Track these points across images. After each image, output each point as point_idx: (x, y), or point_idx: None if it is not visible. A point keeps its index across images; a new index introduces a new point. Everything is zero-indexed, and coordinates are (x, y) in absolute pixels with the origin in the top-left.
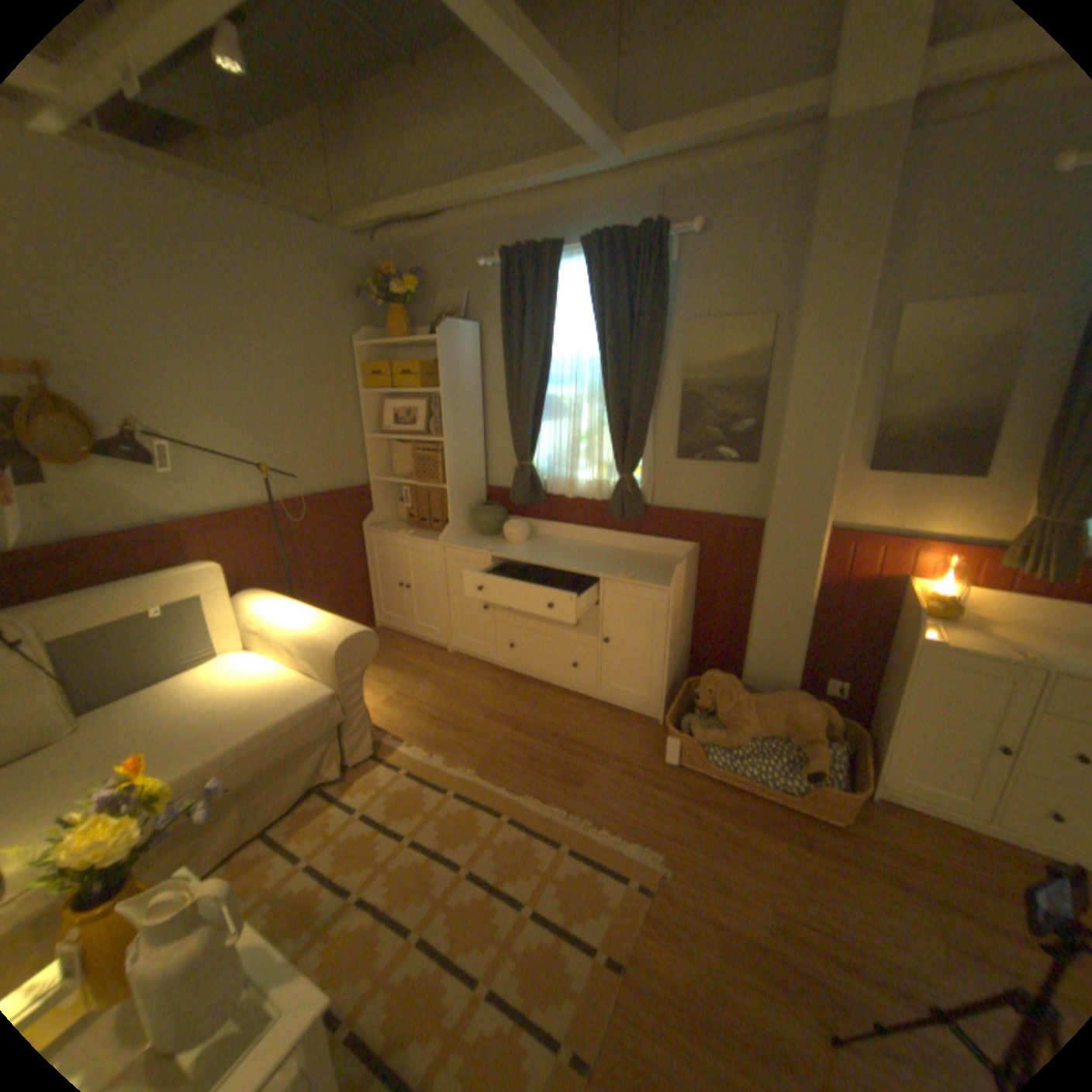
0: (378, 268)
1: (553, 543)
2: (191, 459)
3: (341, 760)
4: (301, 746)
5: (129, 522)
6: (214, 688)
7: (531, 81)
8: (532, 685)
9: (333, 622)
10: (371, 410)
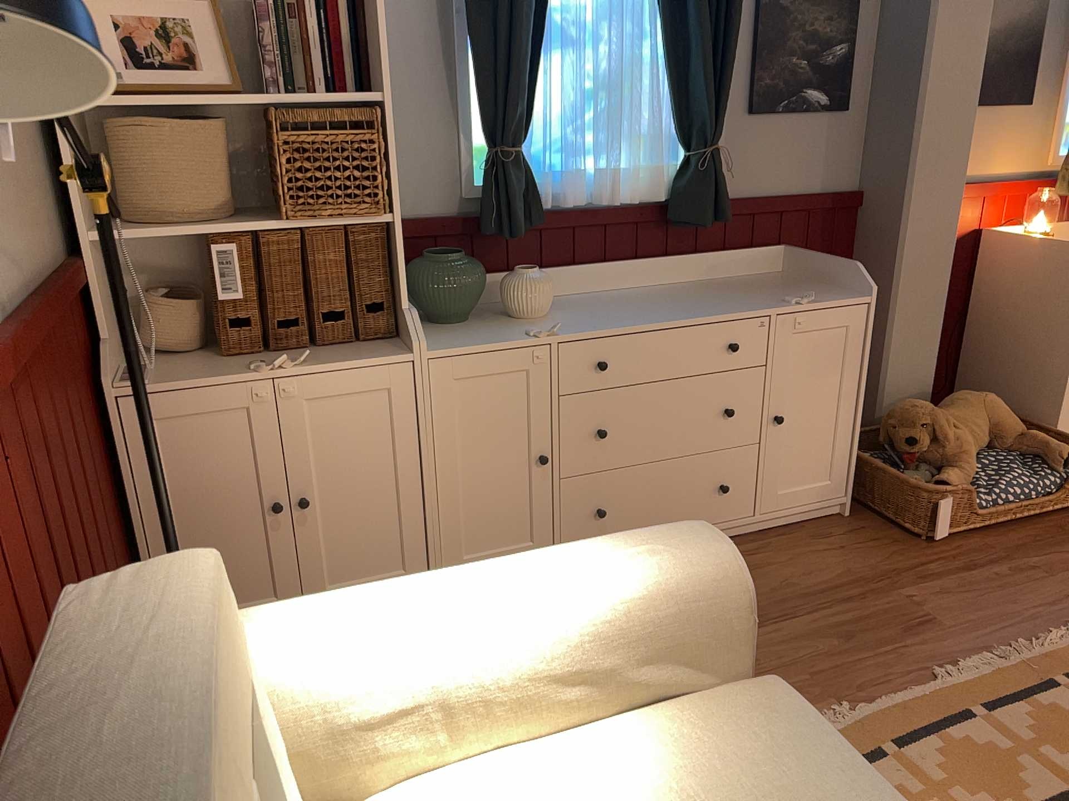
0: None
1: (585, 303)
2: None
3: None
4: None
5: None
6: None
7: None
8: None
9: (623, 549)
10: None
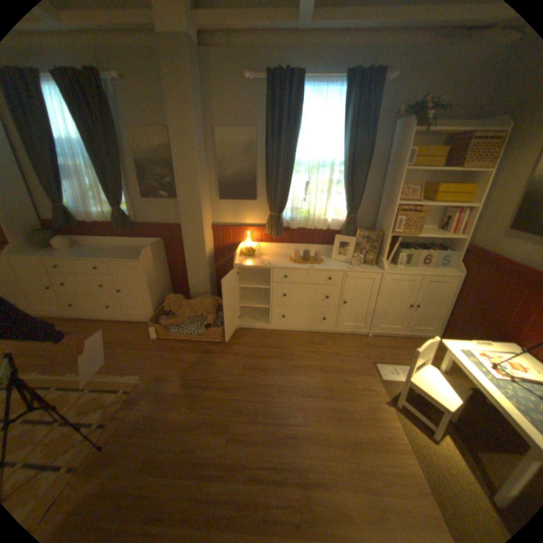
0: None
1: (86, 248)
2: None
3: None
4: None
5: None
6: None
7: None
8: (87, 323)
9: None
10: None
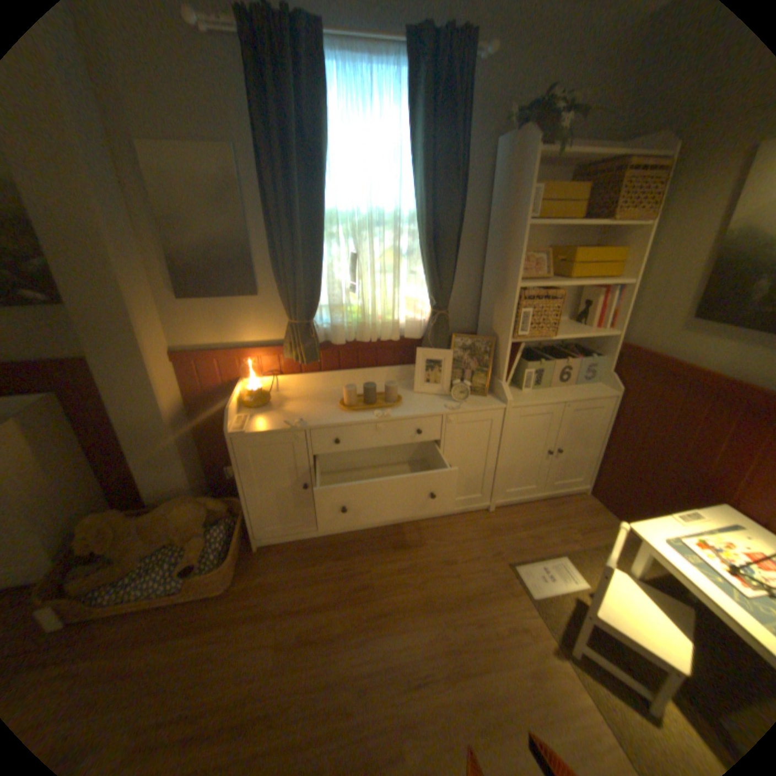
0: None
1: None
2: None
3: None
4: None
5: None
6: None
7: None
8: None
9: None
10: None
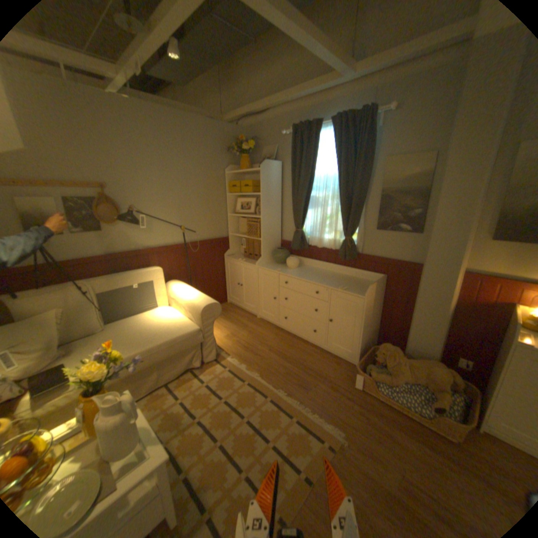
0: (238, 137)
1: (310, 270)
2: (154, 223)
3: (201, 359)
4: (183, 350)
5: (129, 248)
6: (153, 320)
7: (303, 43)
8: (293, 339)
9: (203, 297)
10: (231, 203)
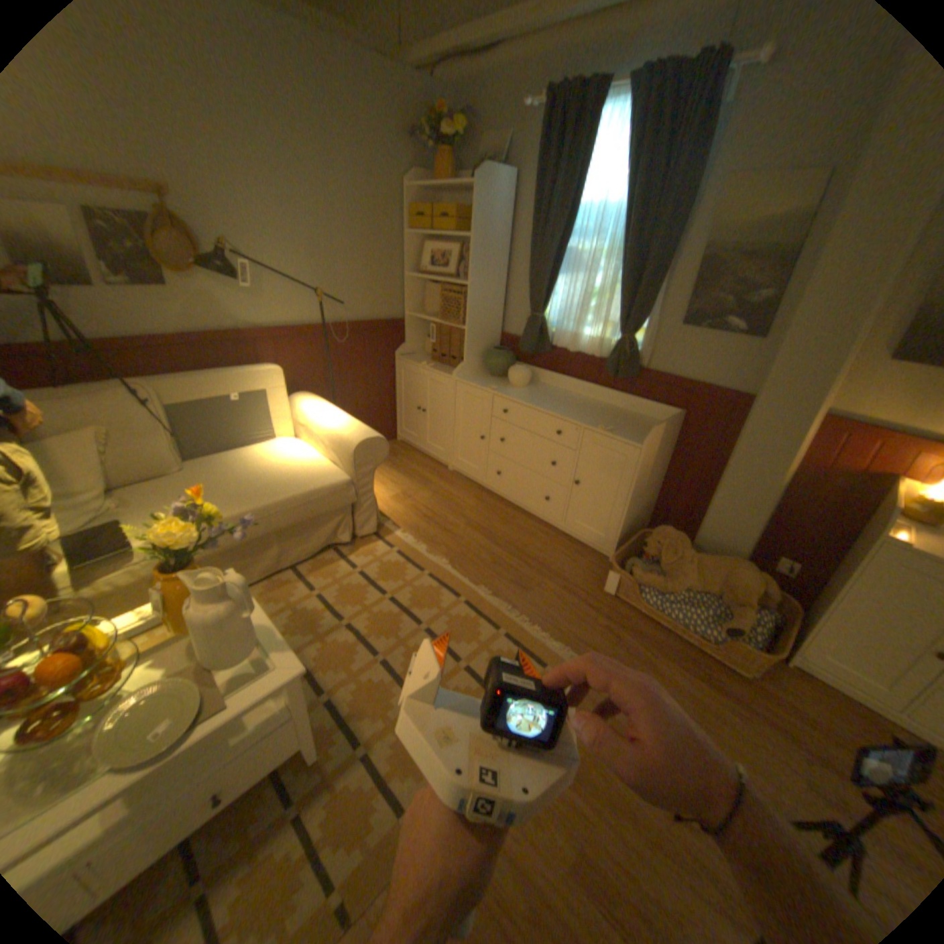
0: (434, 107)
1: (550, 392)
2: (266, 279)
3: (353, 531)
4: (323, 513)
5: (221, 325)
6: (270, 460)
7: None
8: (509, 509)
9: (357, 426)
10: (413, 251)
